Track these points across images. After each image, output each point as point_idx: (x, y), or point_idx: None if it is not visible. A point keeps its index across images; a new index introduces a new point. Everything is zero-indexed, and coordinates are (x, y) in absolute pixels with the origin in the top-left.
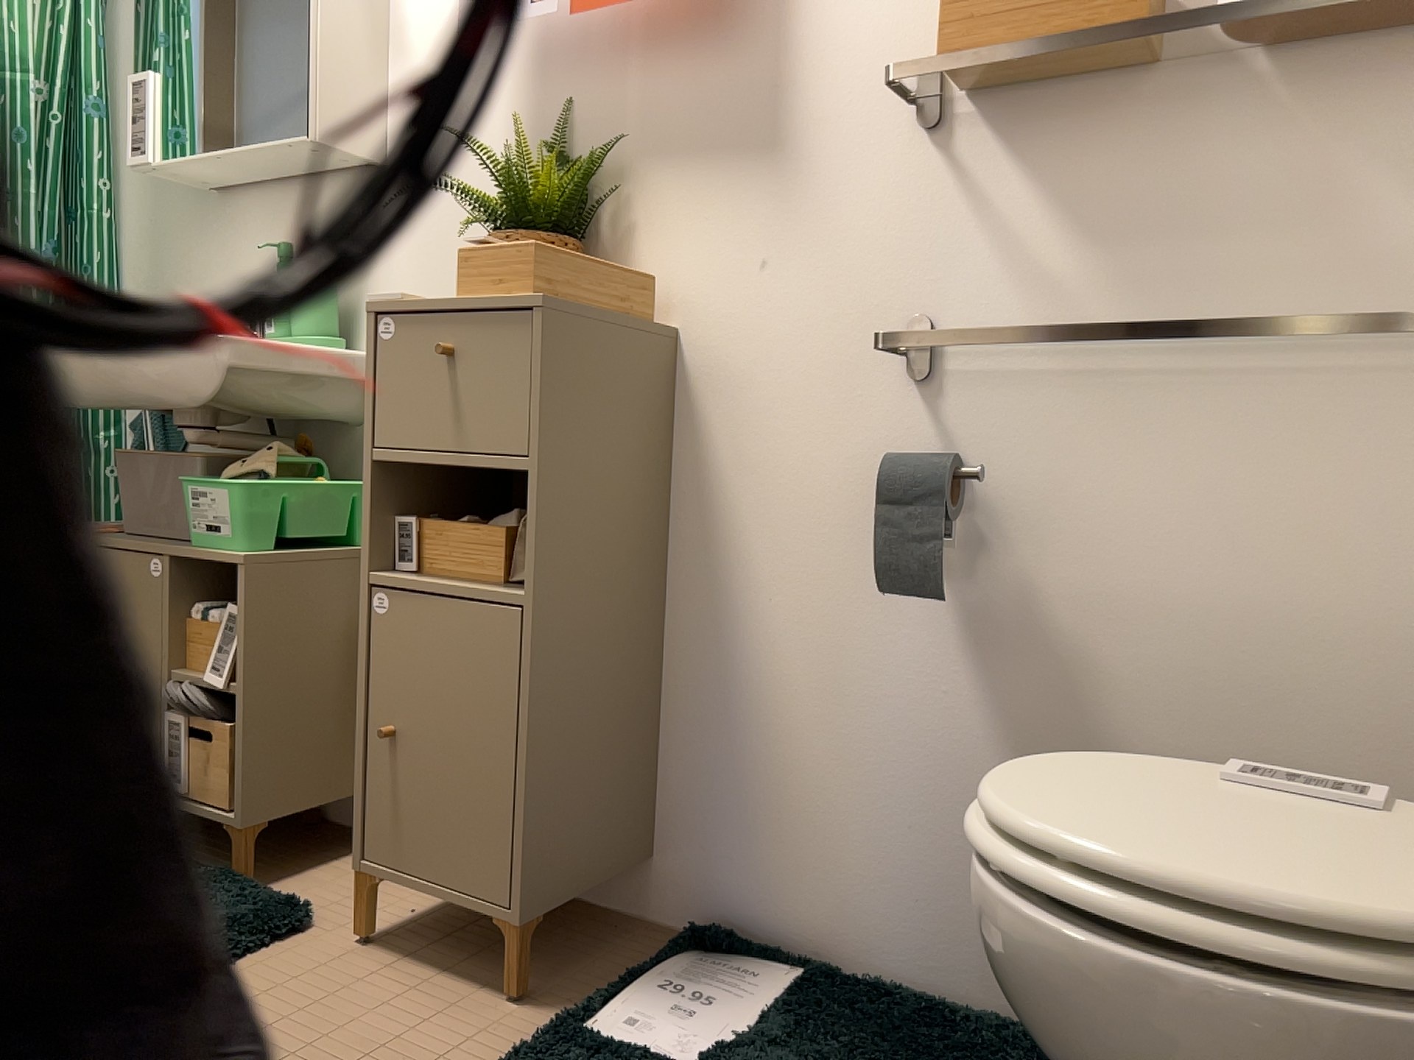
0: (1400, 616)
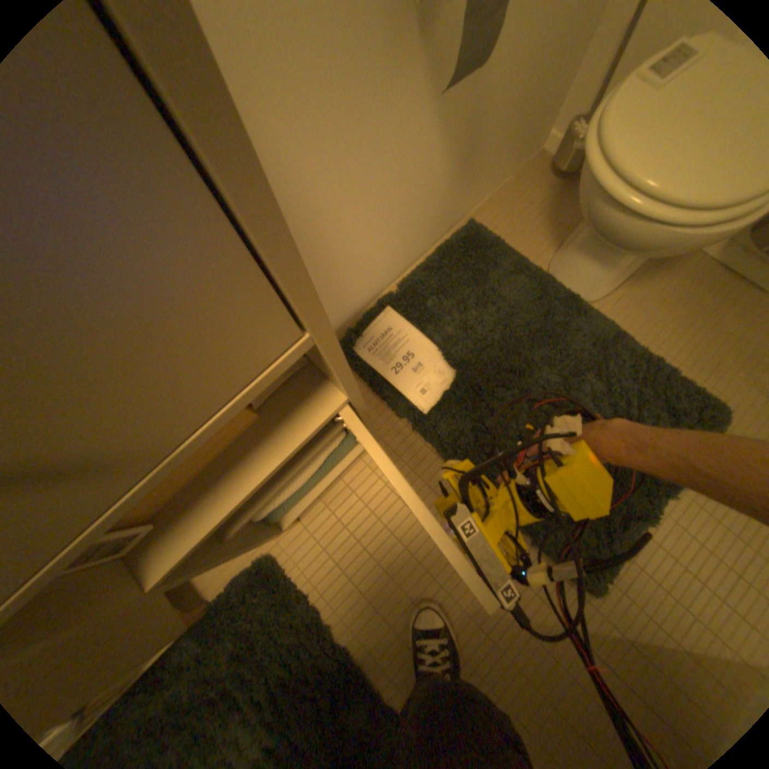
0: None
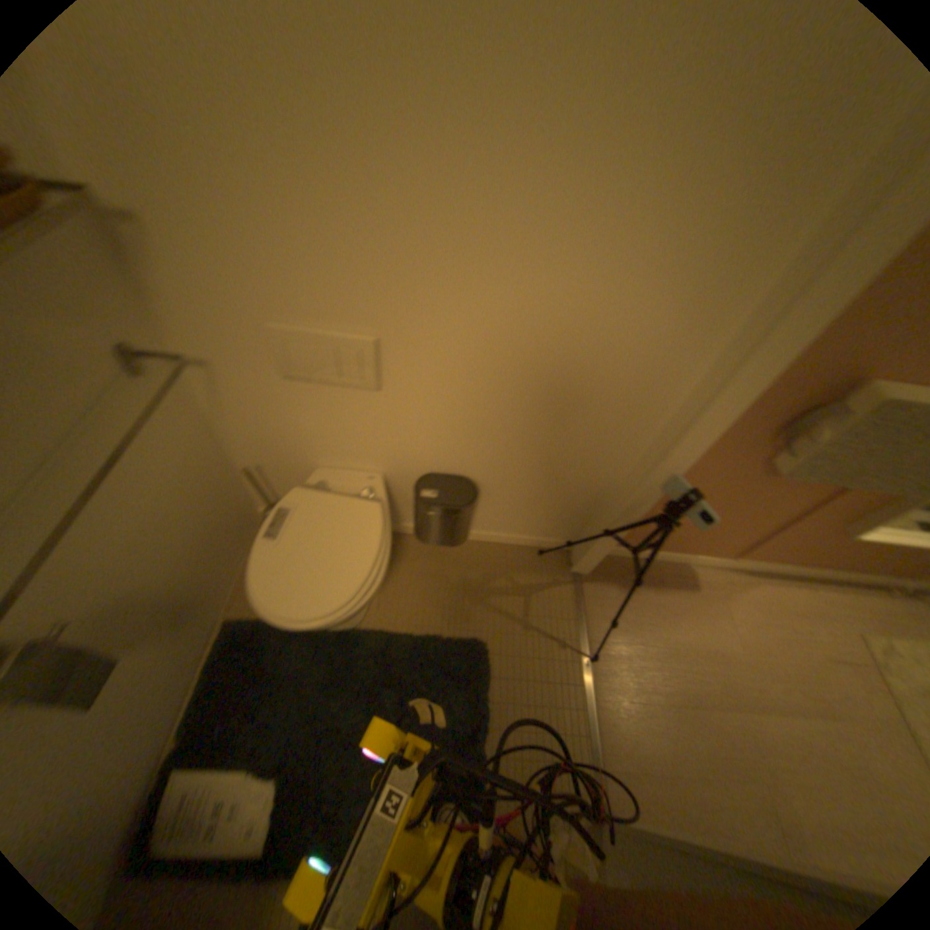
0: (182, 460)
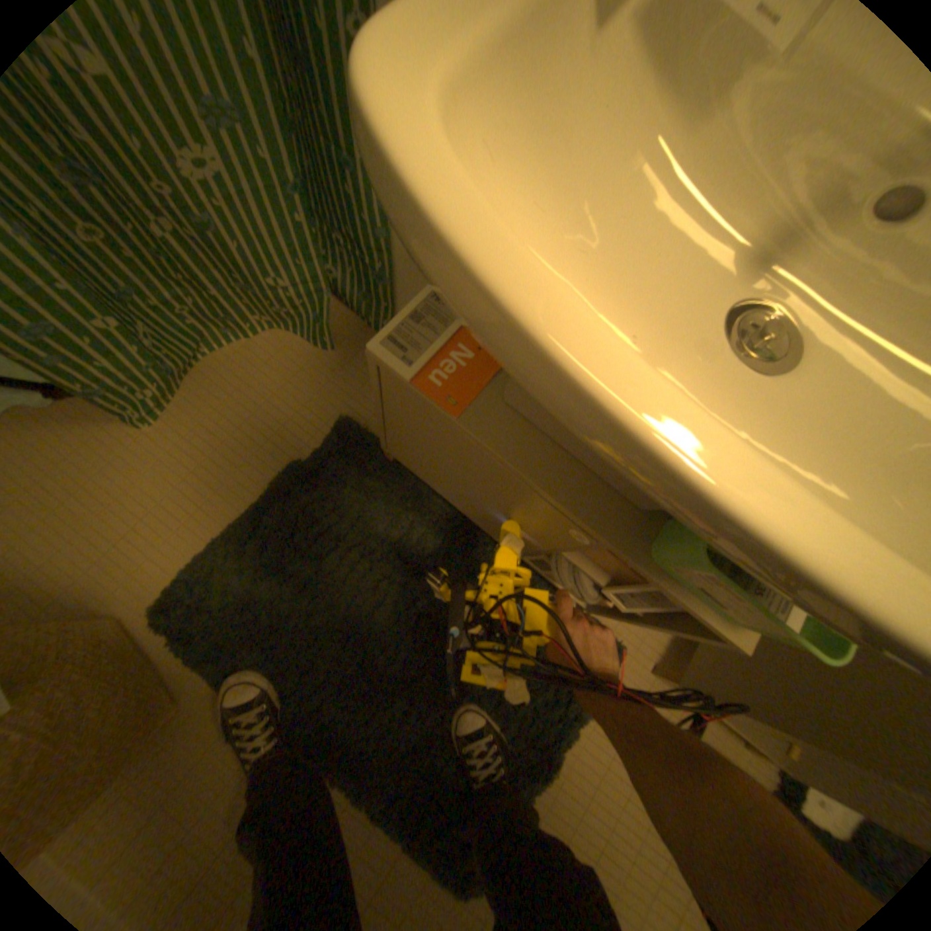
0: None
